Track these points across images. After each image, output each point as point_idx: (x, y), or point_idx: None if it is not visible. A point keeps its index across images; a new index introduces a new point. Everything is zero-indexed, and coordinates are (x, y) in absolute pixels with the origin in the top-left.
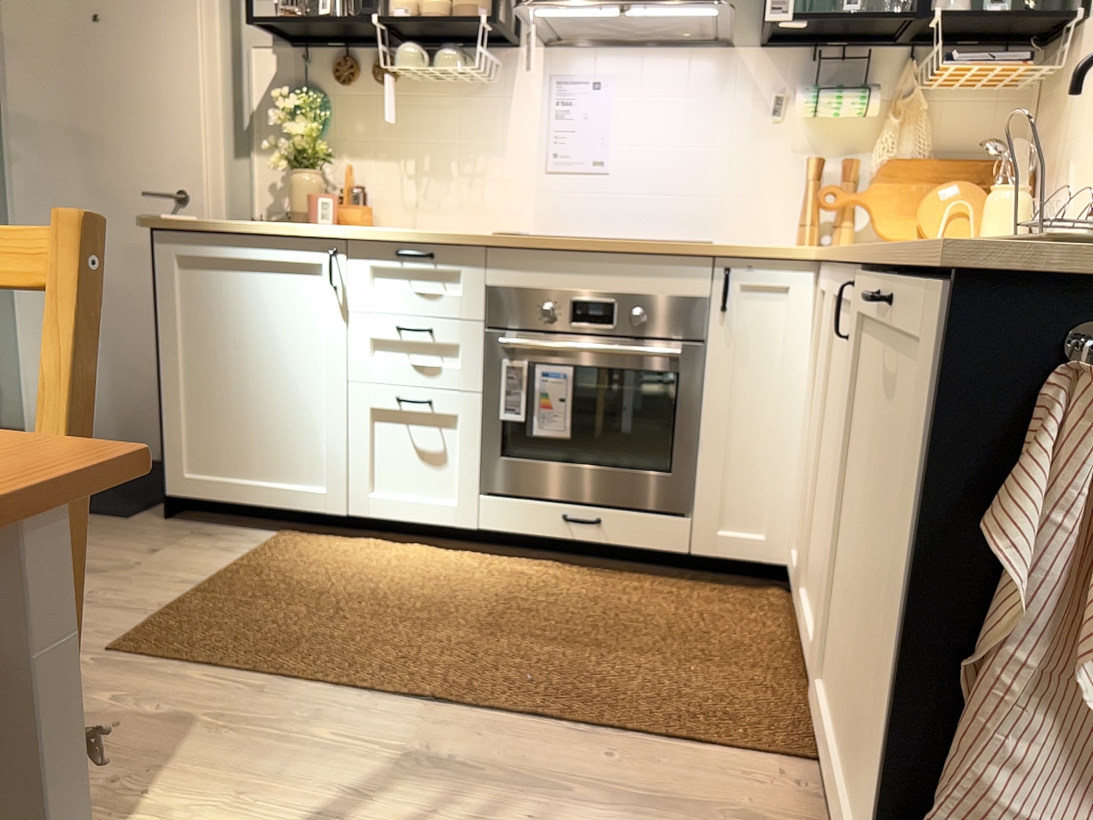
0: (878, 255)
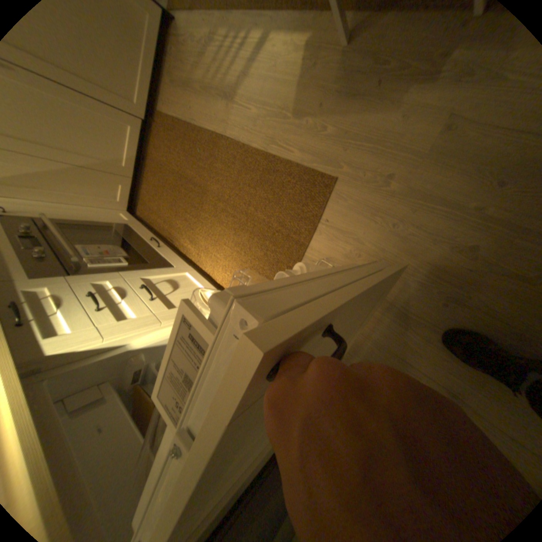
0: None
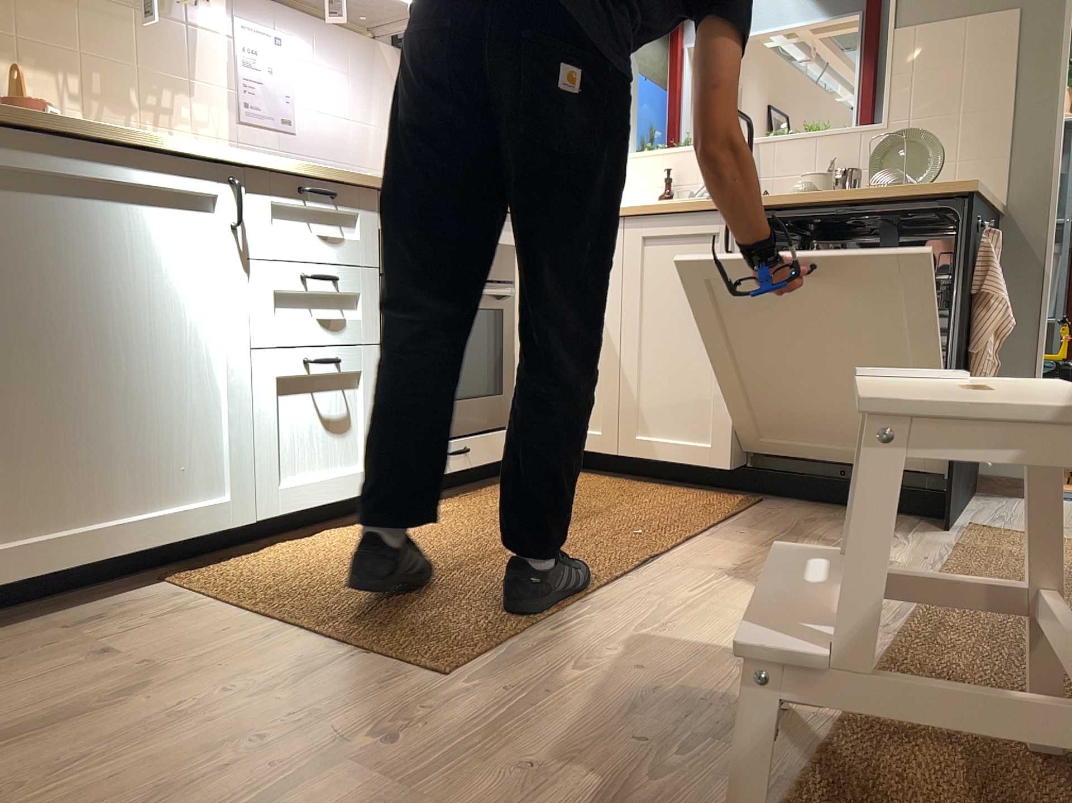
0: (785, 195)
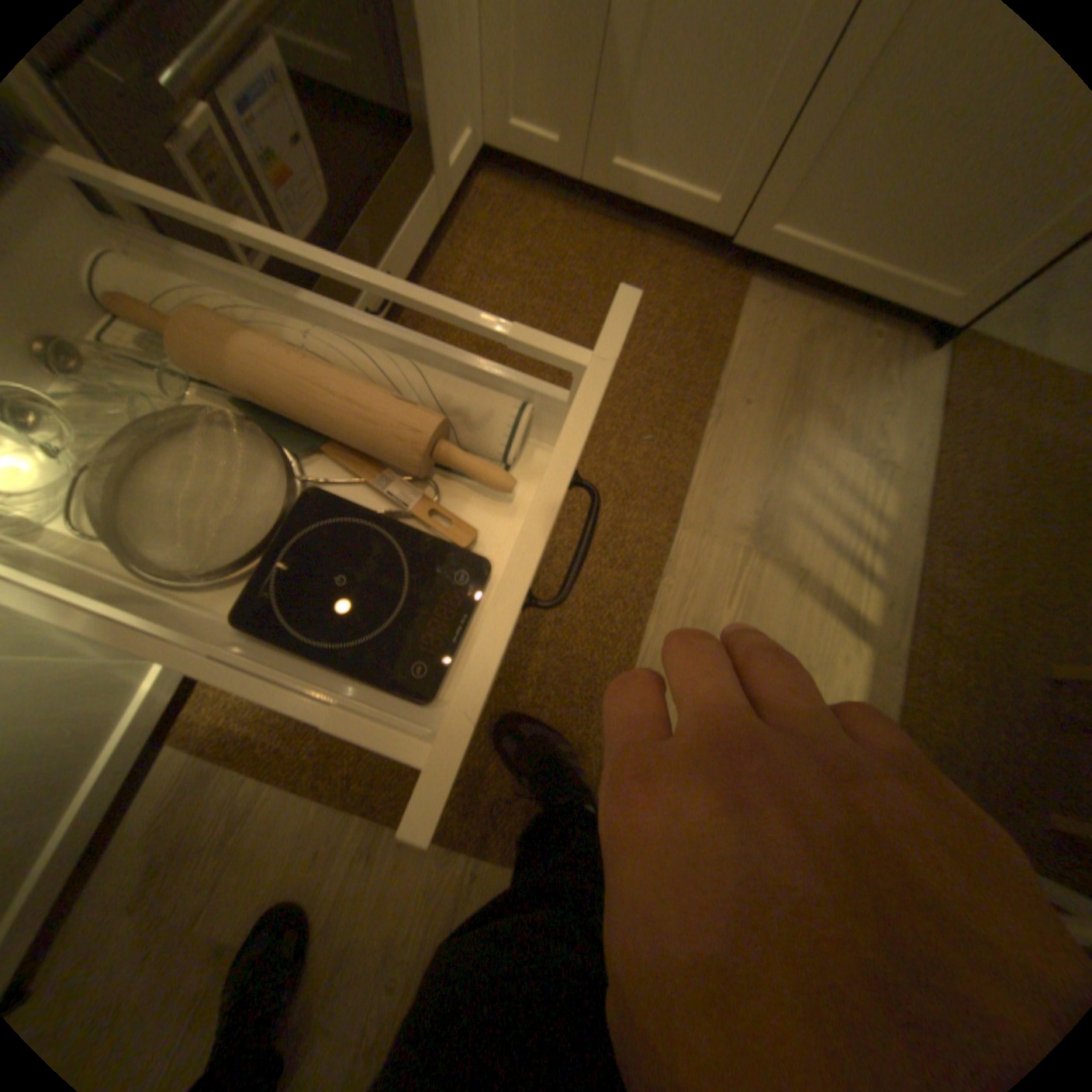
0: None
